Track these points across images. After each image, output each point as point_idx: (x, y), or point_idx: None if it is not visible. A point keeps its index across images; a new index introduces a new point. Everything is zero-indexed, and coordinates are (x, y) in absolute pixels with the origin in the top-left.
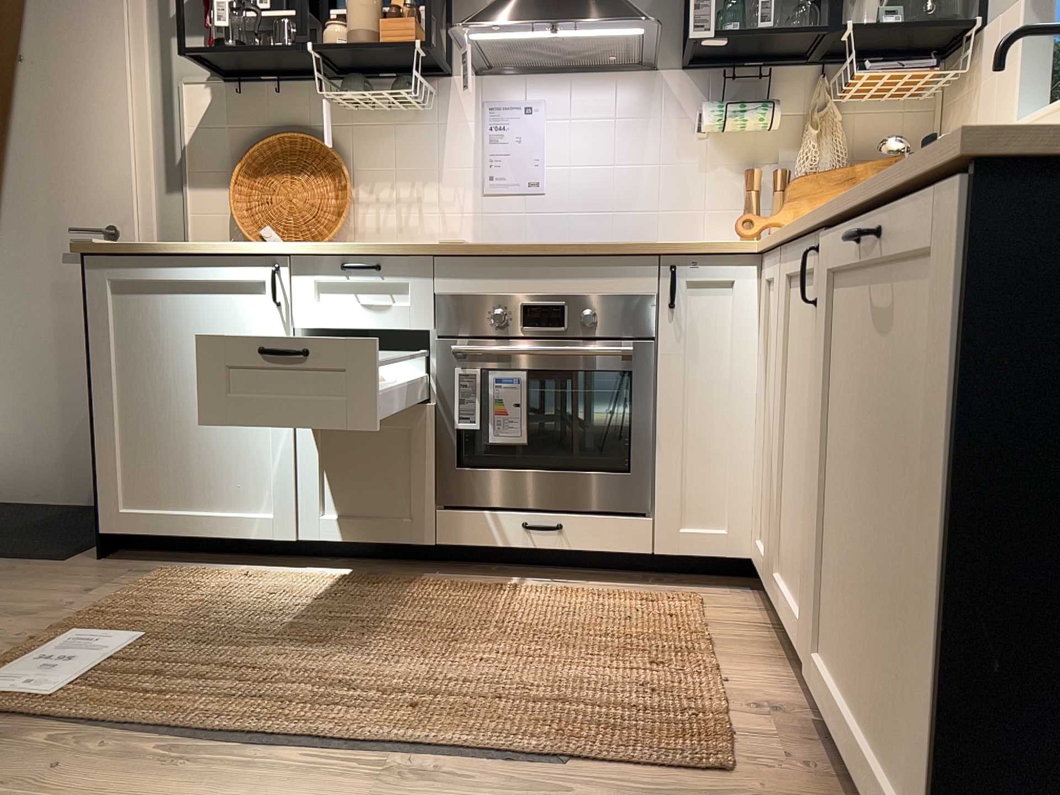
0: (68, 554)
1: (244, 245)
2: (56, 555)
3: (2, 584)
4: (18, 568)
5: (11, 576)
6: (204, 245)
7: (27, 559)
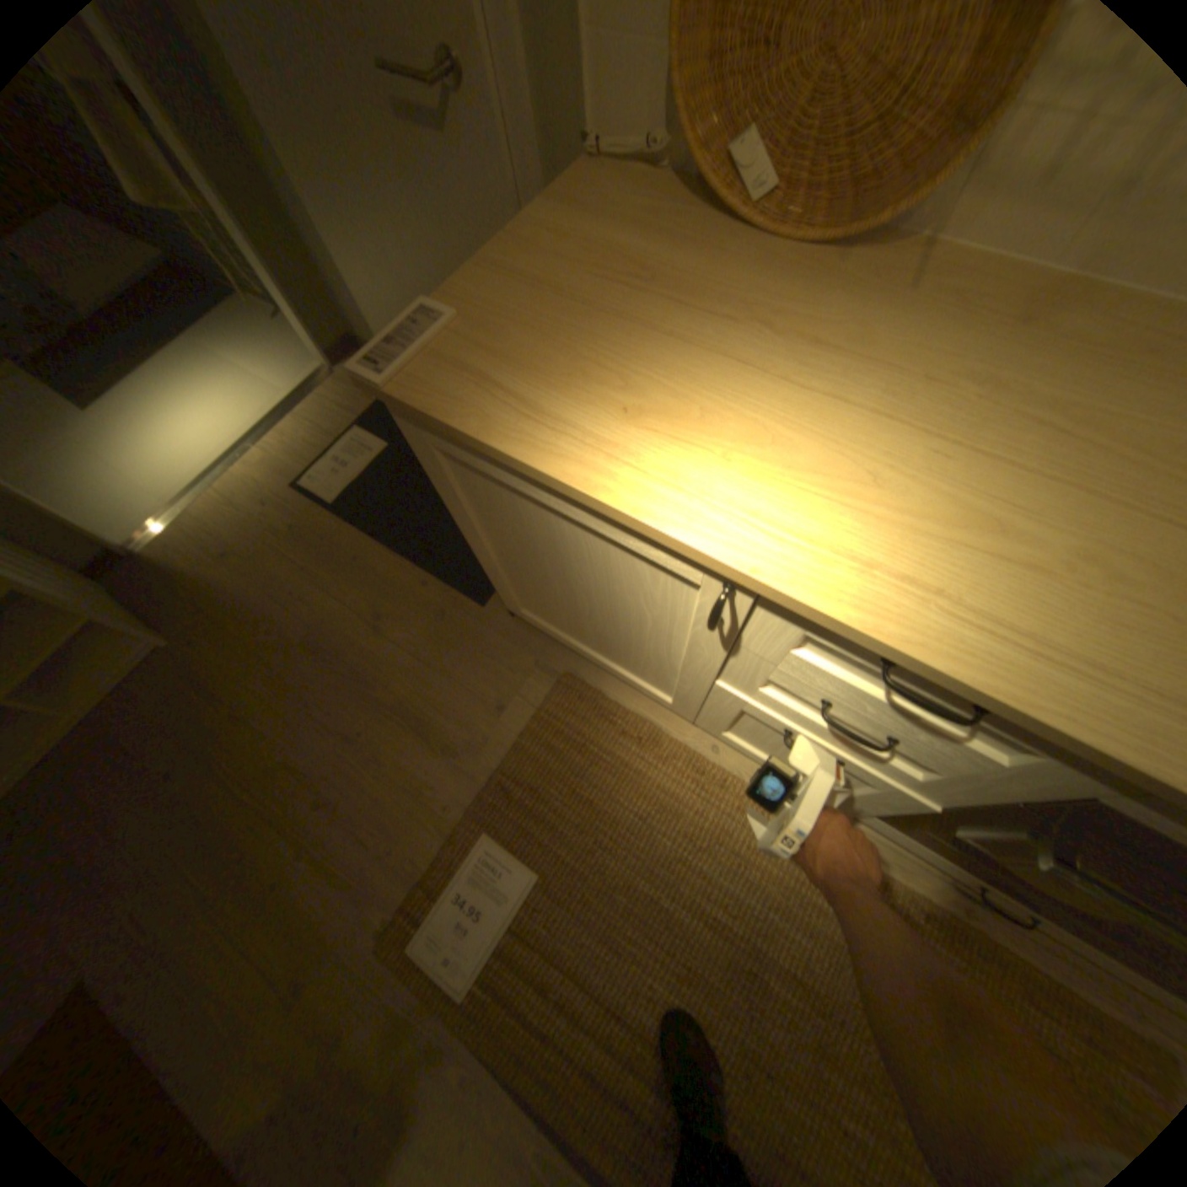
0: (488, 590)
1: (668, 530)
2: (477, 588)
3: (434, 651)
4: (448, 608)
5: (441, 629)
6: (583, 489)
7: (454, 587)
